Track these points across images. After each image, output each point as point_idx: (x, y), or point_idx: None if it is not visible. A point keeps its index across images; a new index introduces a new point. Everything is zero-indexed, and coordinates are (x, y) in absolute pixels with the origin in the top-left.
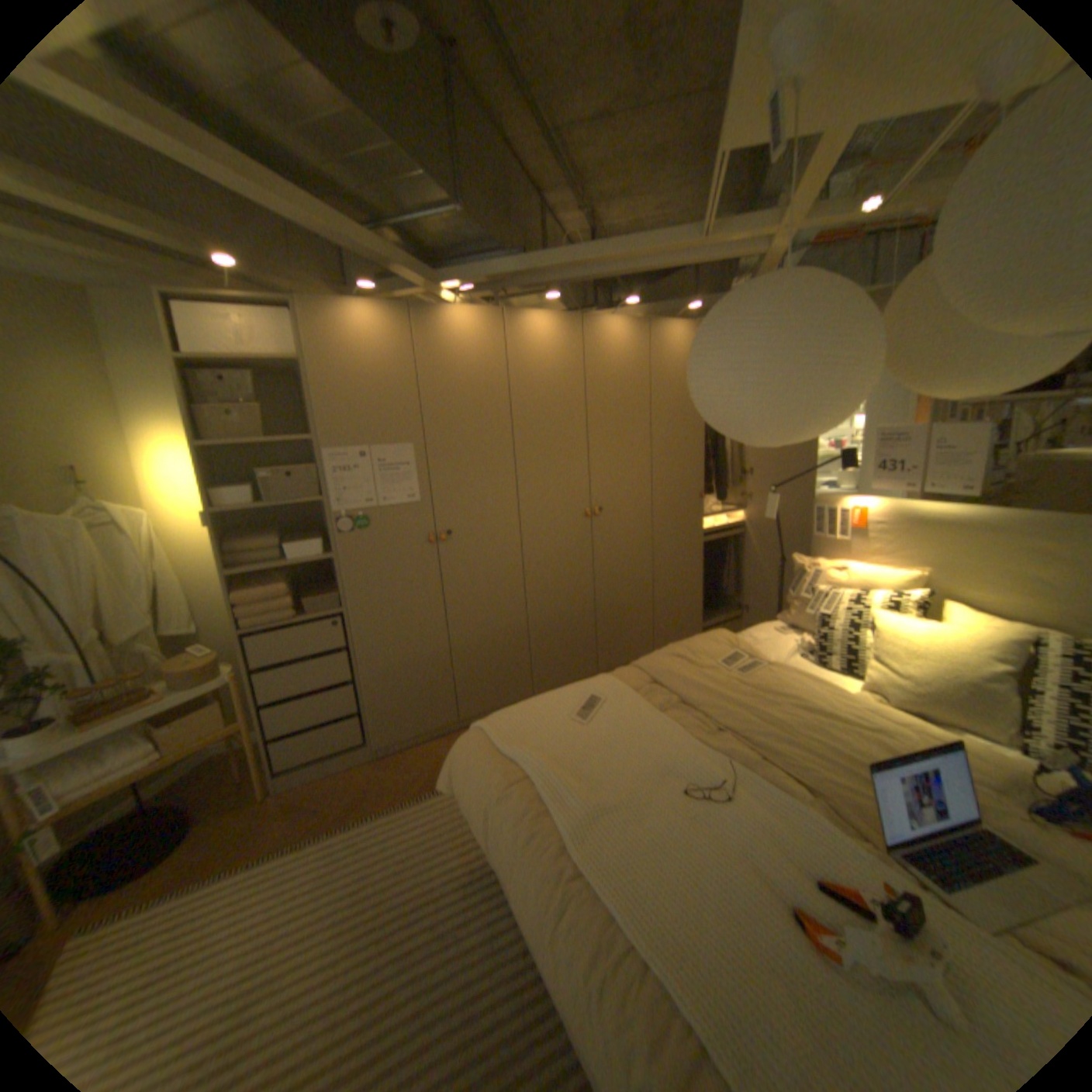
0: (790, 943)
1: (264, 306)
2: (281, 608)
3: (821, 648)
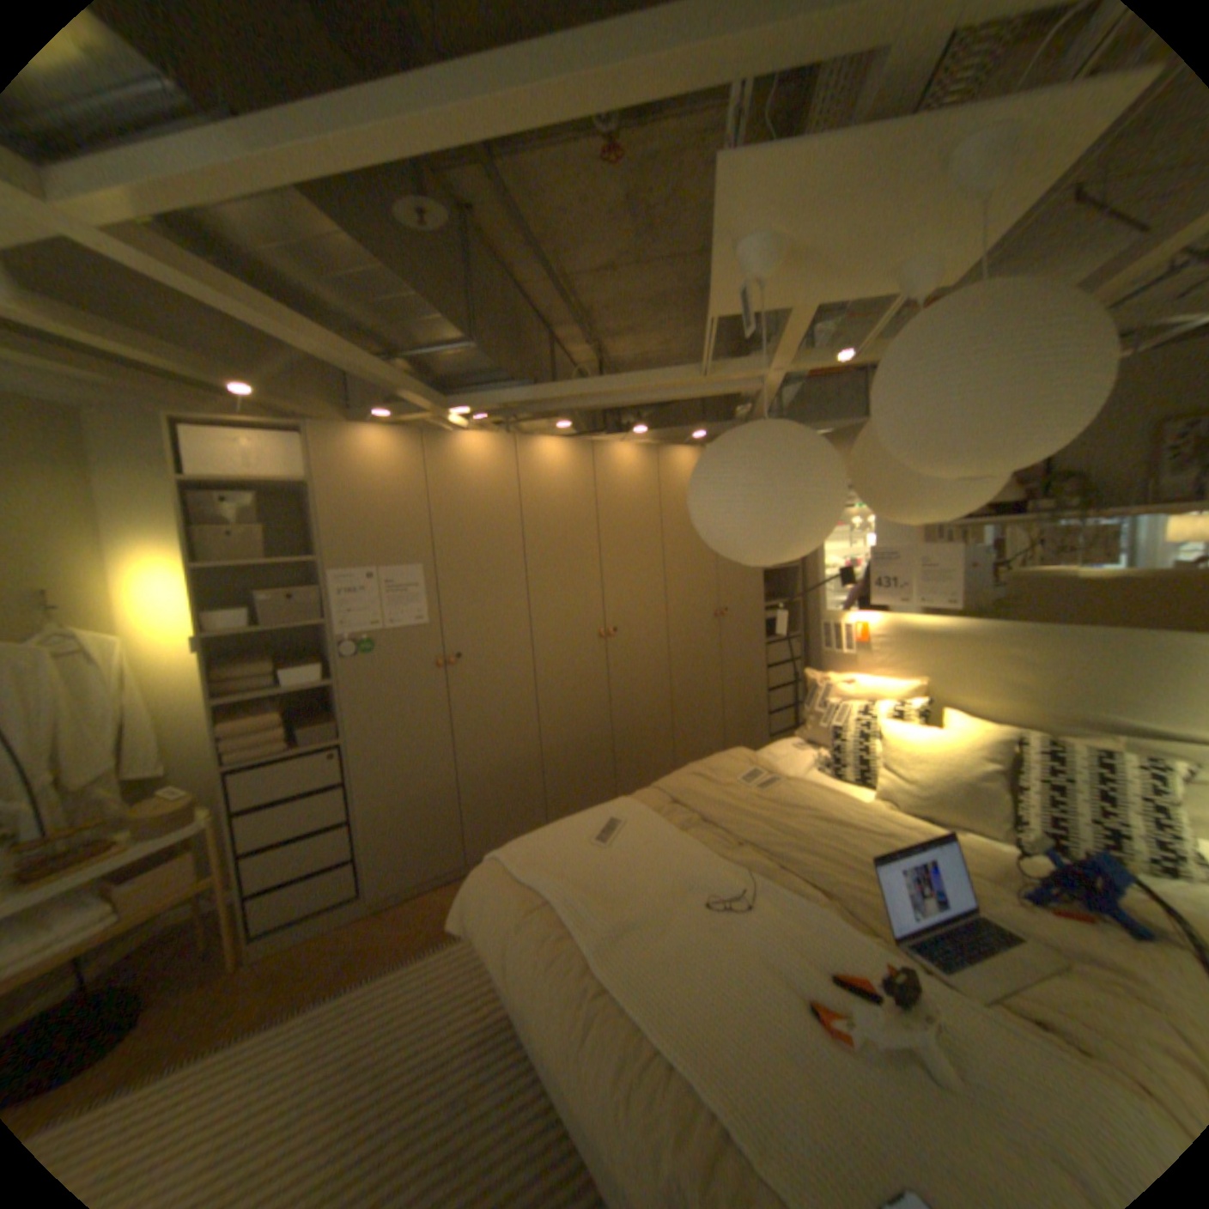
0: (807, 1033)
1: (276, 431)
2: (274, 741)
3: (836, 761)
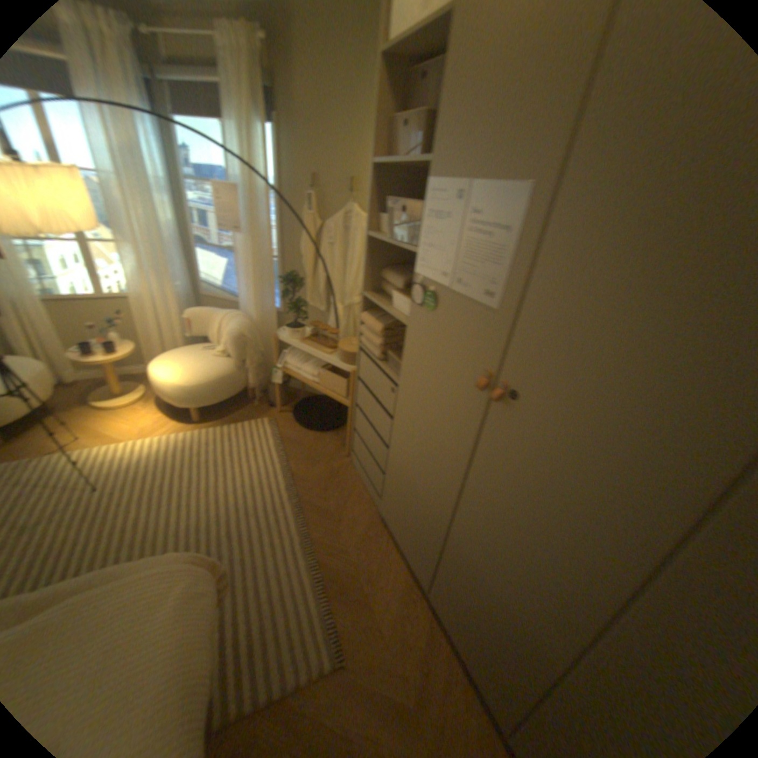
0: None
1: None
2: (375, 346)
3: None
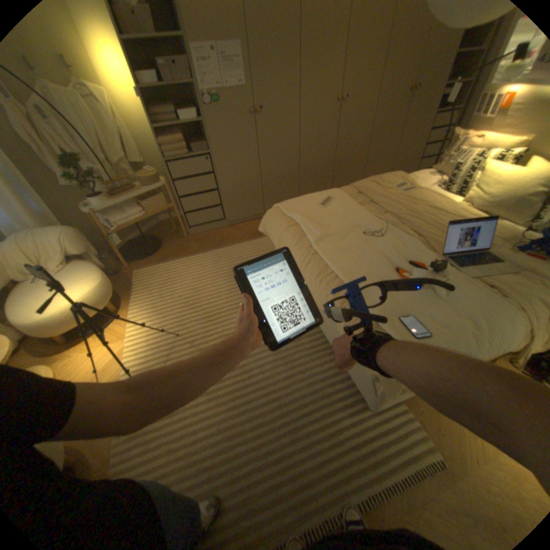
0: (390, 275)
1: None
2: (181, 148)
3: (449, 181)
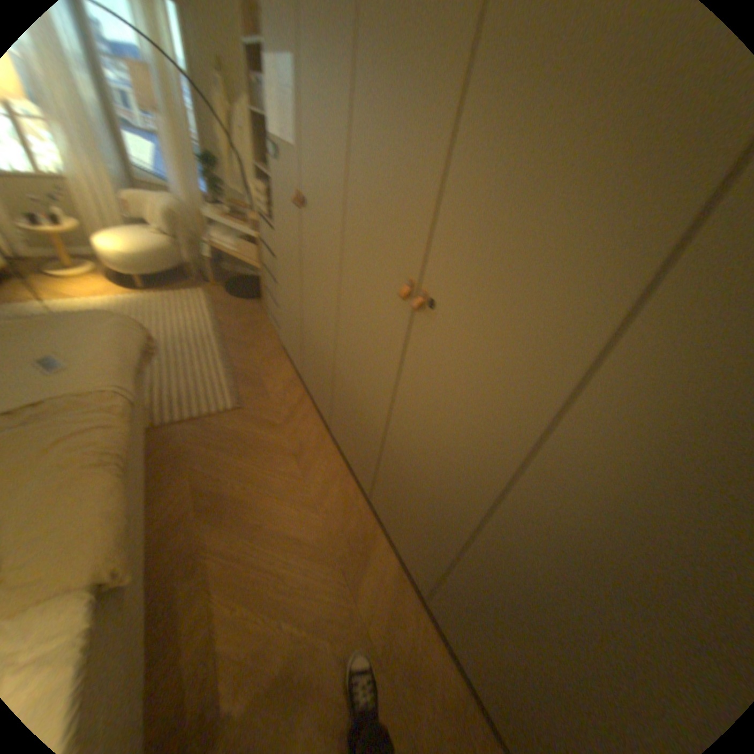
0: None
1: None
2: (262, 205)
3: None
